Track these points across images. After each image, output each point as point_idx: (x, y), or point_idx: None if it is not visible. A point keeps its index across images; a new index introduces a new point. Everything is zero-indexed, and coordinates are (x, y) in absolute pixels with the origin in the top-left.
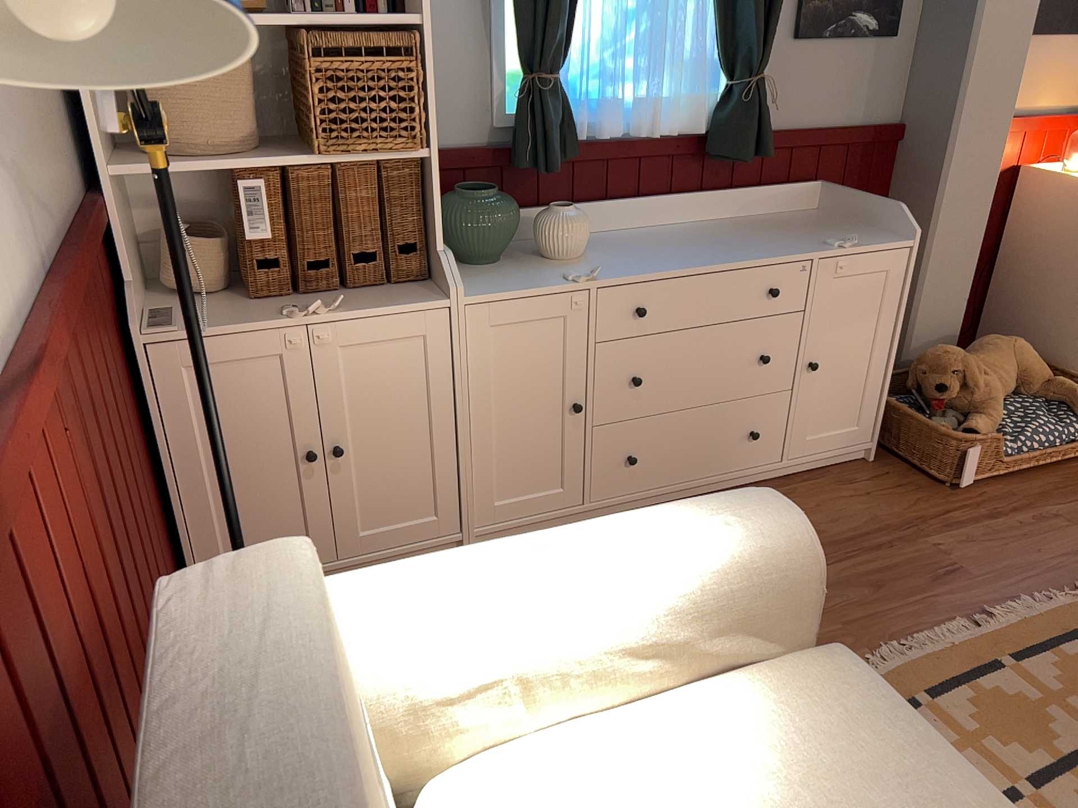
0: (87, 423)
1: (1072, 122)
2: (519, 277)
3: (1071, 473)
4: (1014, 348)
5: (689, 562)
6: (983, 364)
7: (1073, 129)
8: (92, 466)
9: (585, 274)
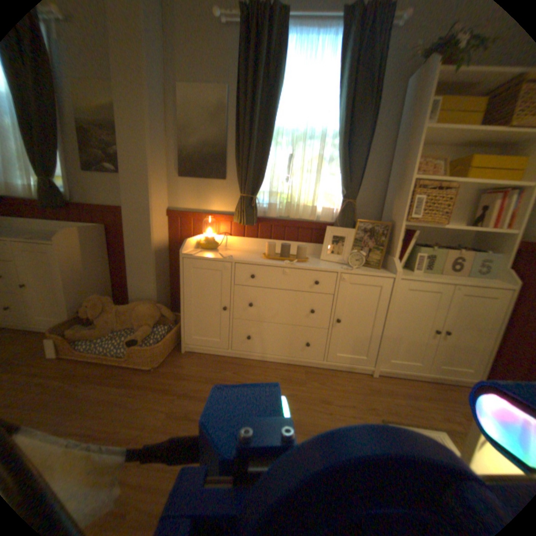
0: None
1: (227, 219)
2: None
3: (113, 373)
4: (138, 307)
5: None
6: (118, 310)
7: (223, 221)
8: None
9: None
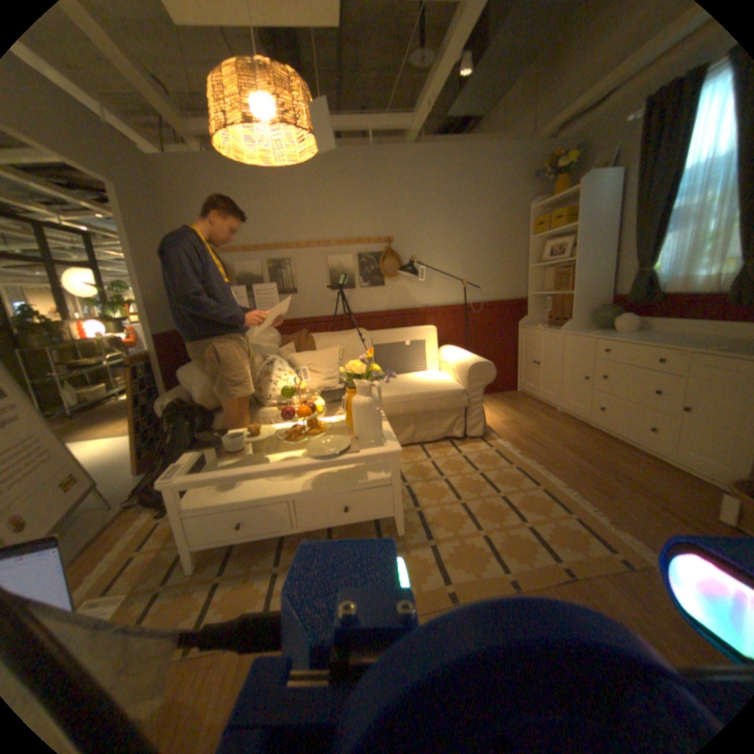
0: (473, 324)
1: None
2: (589, 331)
3: None
4: None
5: (462, 358)
6: None
7: None
8: (468, 329)
9: (600, 334)
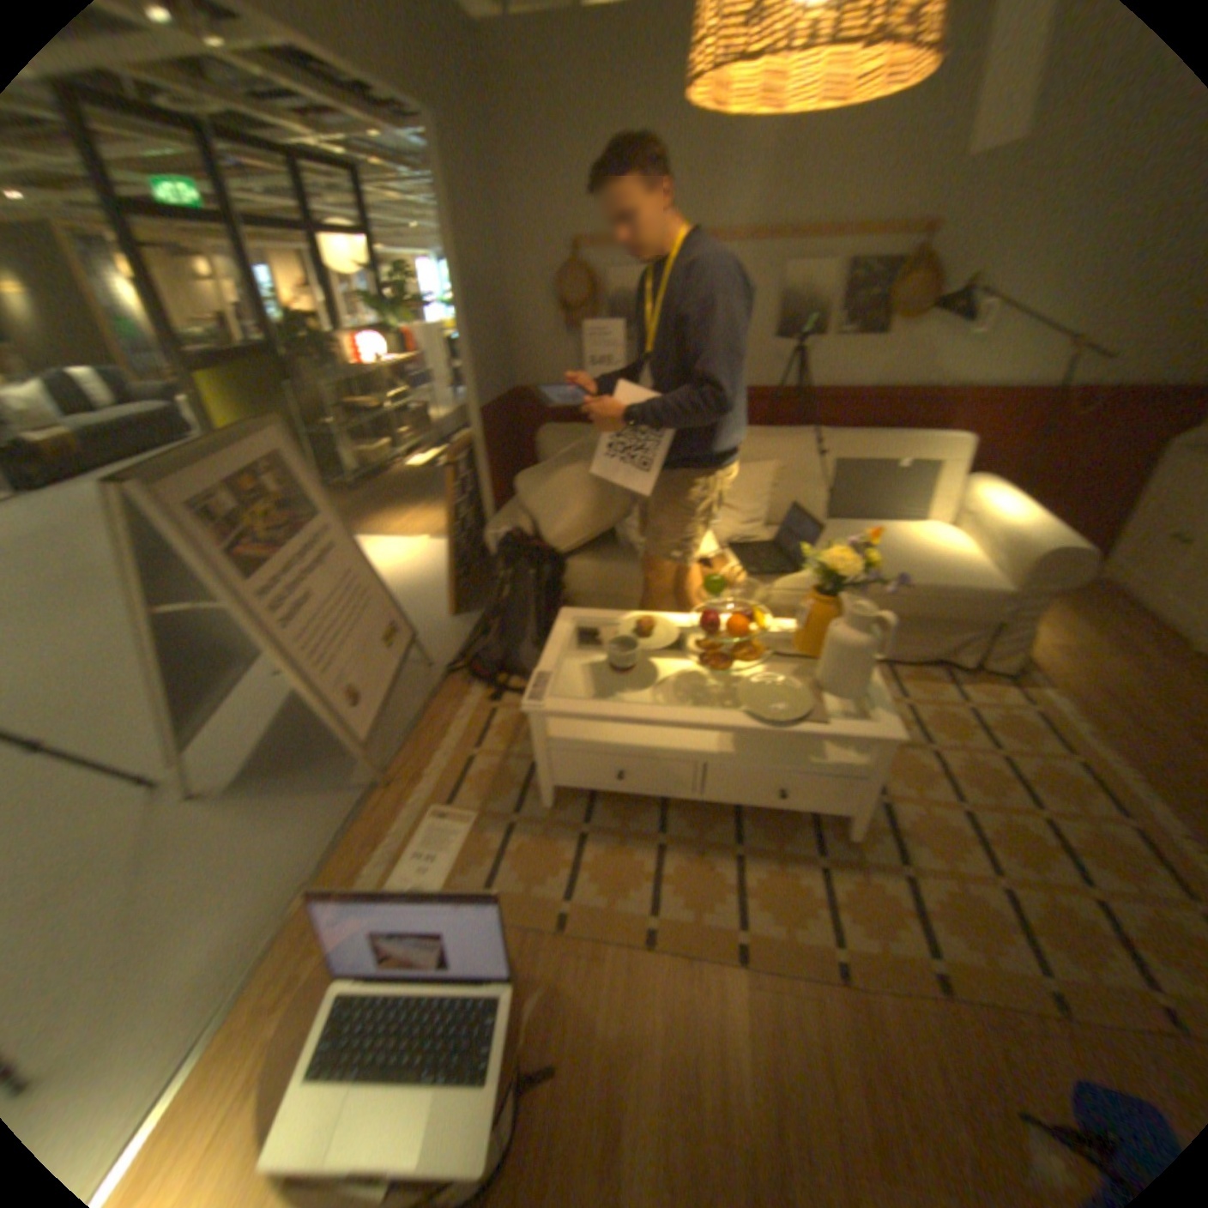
0: (1057, 434)
1: None
2: None
3: None
4: None
5: (1028, 527)
6: None
7: None
8: (1042, 444)
9: None
